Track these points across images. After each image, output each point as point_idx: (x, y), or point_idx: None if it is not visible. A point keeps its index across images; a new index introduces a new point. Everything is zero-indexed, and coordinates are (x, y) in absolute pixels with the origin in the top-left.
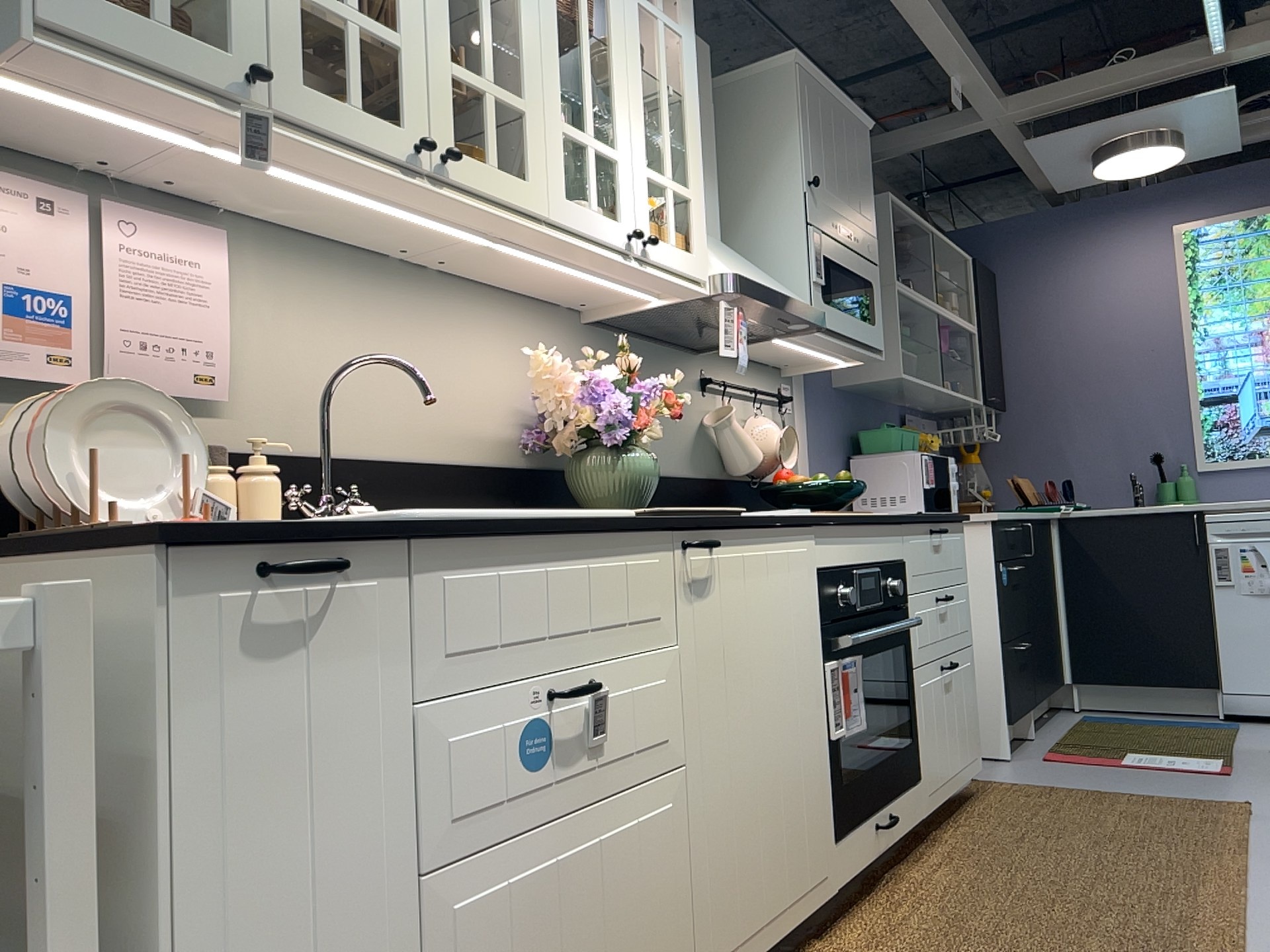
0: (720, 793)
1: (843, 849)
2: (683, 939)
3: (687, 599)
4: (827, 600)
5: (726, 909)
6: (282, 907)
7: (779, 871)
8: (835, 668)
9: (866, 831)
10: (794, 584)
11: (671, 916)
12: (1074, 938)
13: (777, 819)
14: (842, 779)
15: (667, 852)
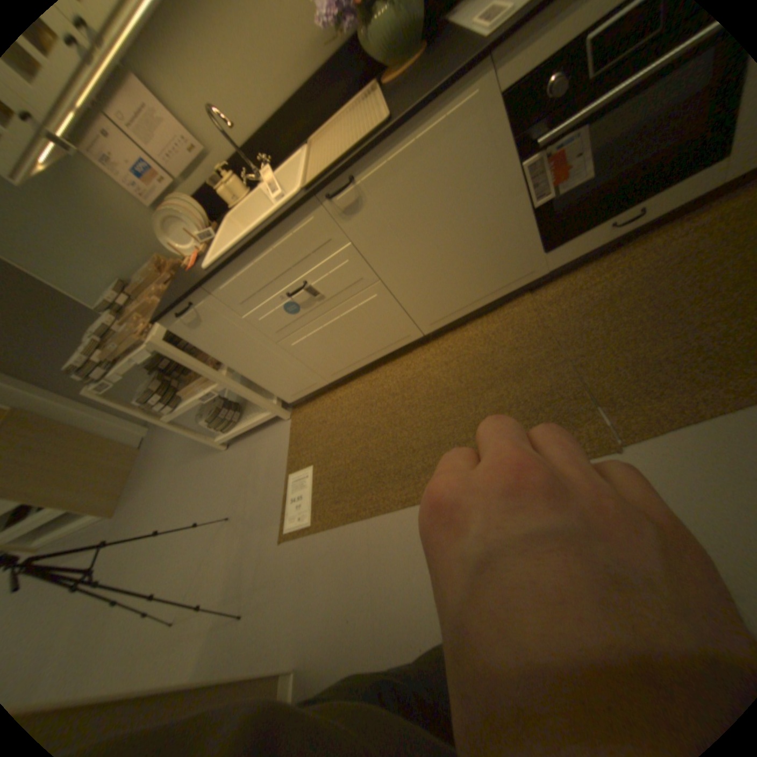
0: (411, 278)
1: (556, 253)
2: (406, 323)
3: (346, 219)
4: (521, 111)
5: (433, 309)
6: (247, 356)
7: (477, 285)
8: (535, 160)
9: (594, 233)
10: (458, 136)
11: (394, 320)
12: (663, 336)
13: (468, 268)
14: (556, 219)
15: (382, 307)
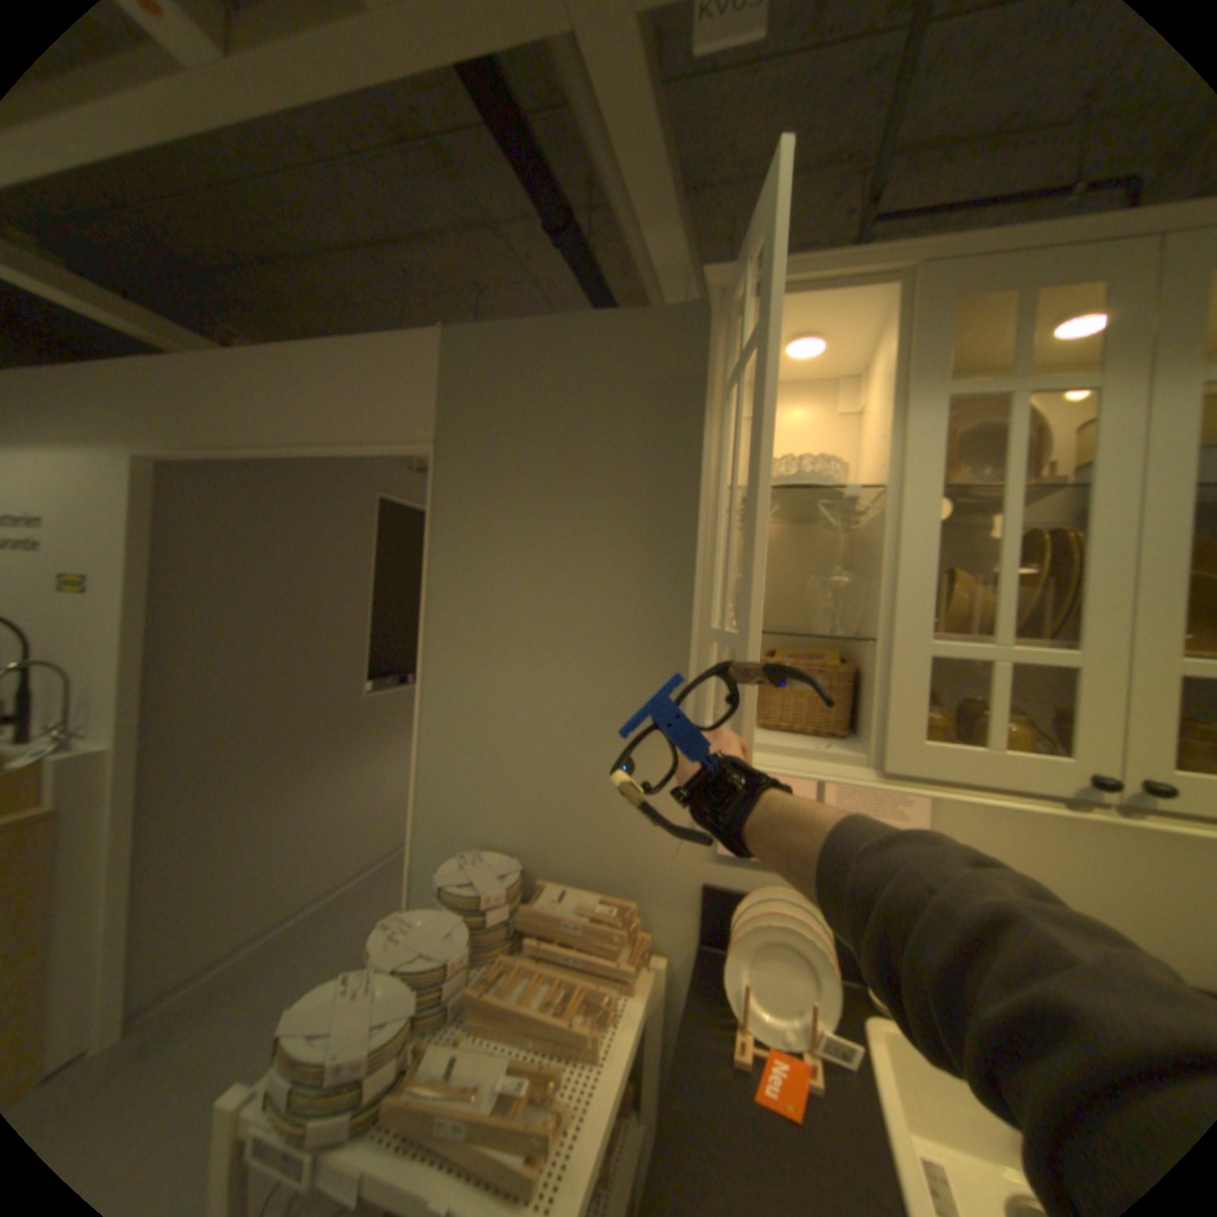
0: None
1: None
2: None
3: None
4: None
5: None
6: None
7: None
8: None
9: None
10: None
11: None
12: None
13: None
14: None
15: None
